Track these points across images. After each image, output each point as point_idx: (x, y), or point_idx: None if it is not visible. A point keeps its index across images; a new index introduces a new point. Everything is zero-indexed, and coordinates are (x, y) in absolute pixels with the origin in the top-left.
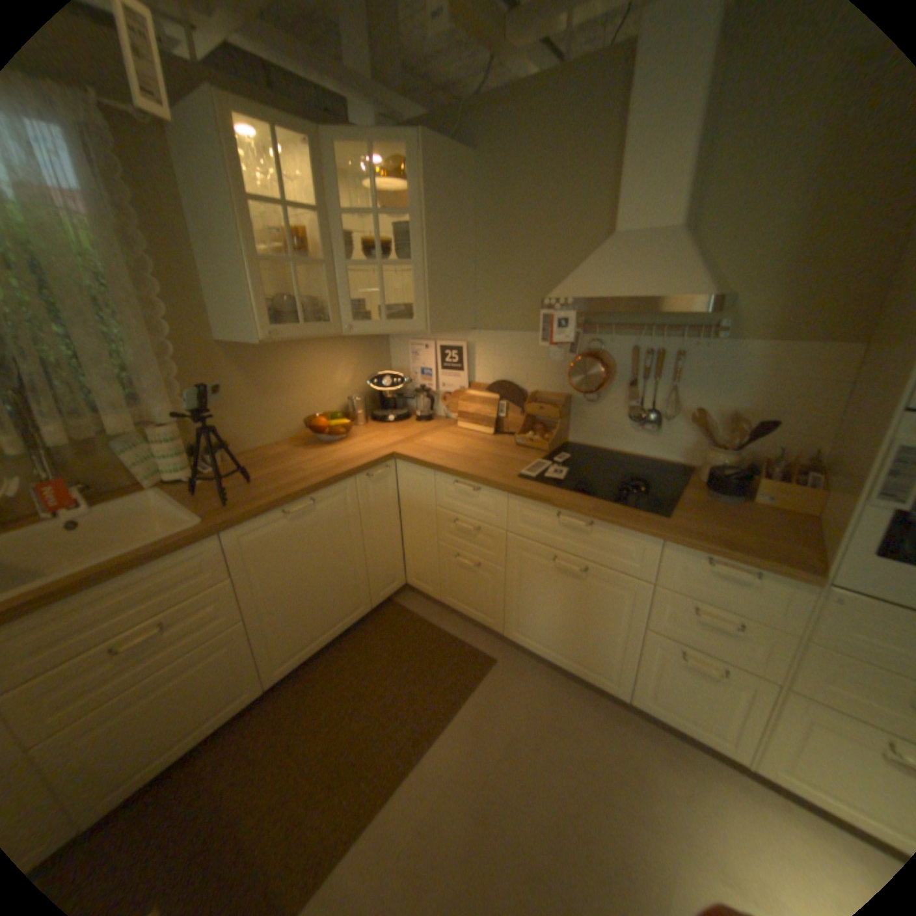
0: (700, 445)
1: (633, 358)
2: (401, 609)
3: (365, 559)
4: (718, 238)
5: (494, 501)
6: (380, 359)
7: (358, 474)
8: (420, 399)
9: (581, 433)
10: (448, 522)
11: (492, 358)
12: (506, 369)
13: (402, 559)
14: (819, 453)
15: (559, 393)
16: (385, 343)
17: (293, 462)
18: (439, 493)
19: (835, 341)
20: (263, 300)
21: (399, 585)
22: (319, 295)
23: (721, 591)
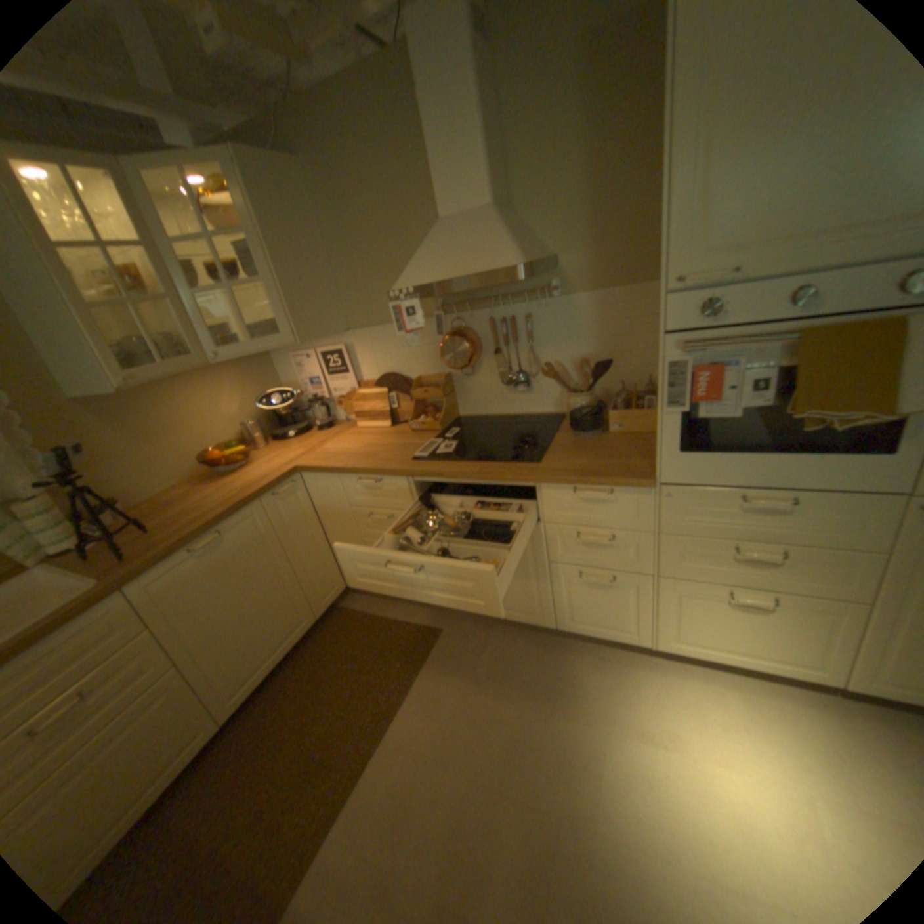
0: (565, 393)
1: (491, 328)
2: (347, 611)
3: (295, 575)
4: (529, 208)
5: (398, 487)
6: (267, 378)
7: (261, 495)
8: (318, 408)
9: (469, 406)
10: (365, 518)
11: (373, 354)
12: (388, 361)
13: (335, 565)
14: (652, 379)
15: (440, 374)
16: (267, 360)
17: (192, 500)
18: (349, 493)
19: (638, 282)
20: (107, 345)
21: (339, 590)
22: (173, 327)
23: (591, 513)
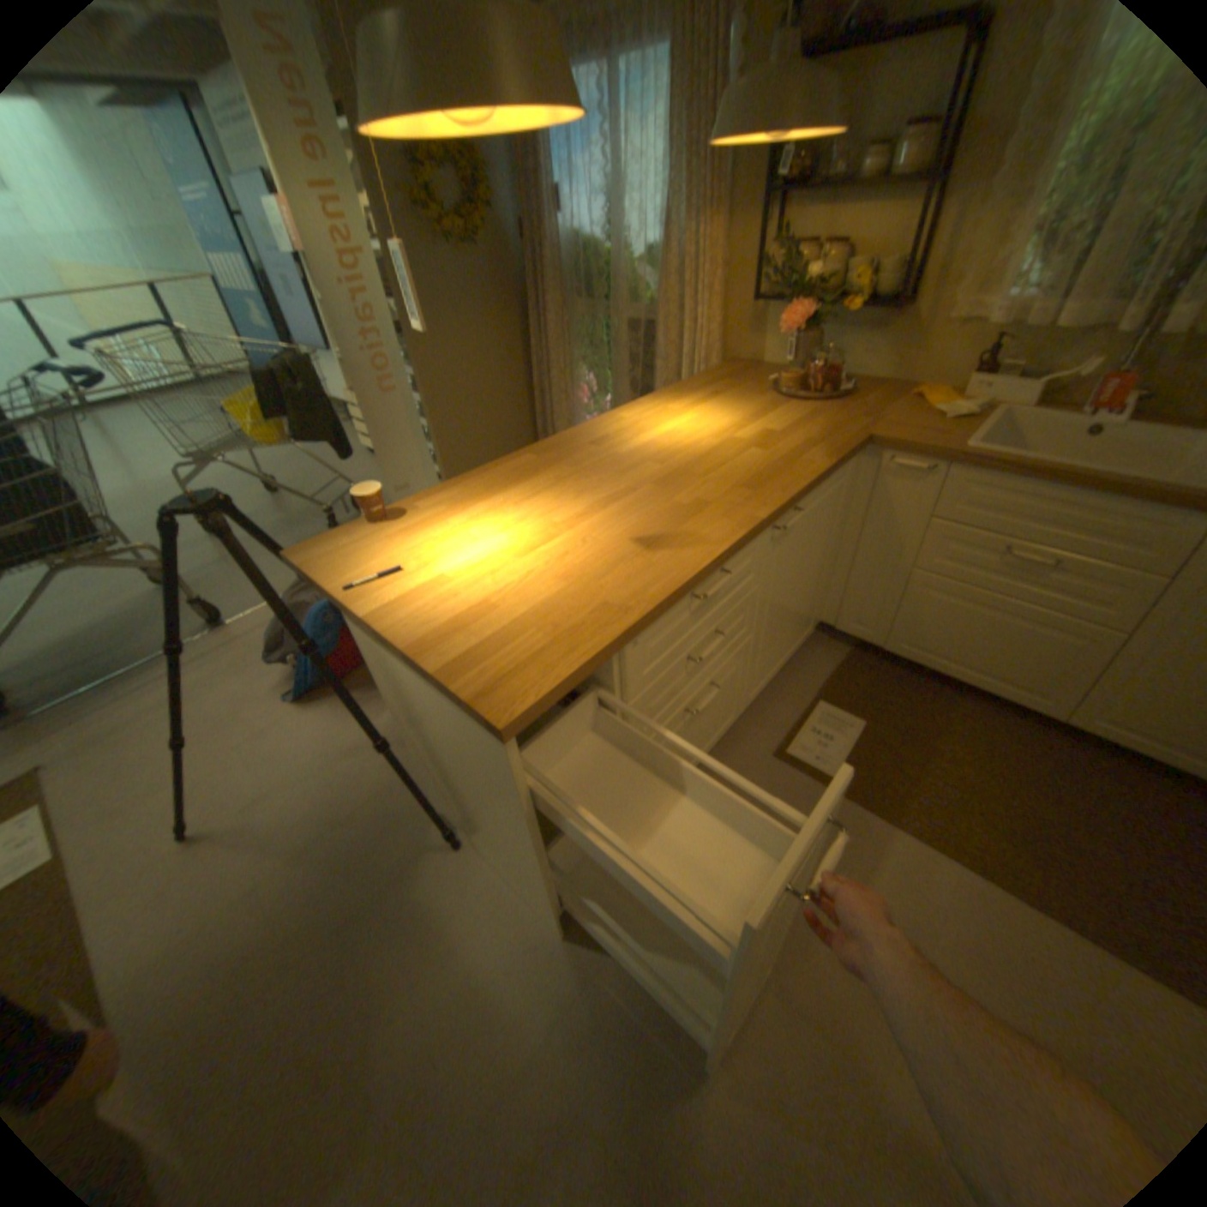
0: None
1: None
2: None
3: None
4: None
5: None
6: None
7: None
8: None
9: None
10: None
11: None
12: None
13: None
14: None
15: None
16: None
17: None
18: None
19: None
20: None
21: None
22: None
23: None
